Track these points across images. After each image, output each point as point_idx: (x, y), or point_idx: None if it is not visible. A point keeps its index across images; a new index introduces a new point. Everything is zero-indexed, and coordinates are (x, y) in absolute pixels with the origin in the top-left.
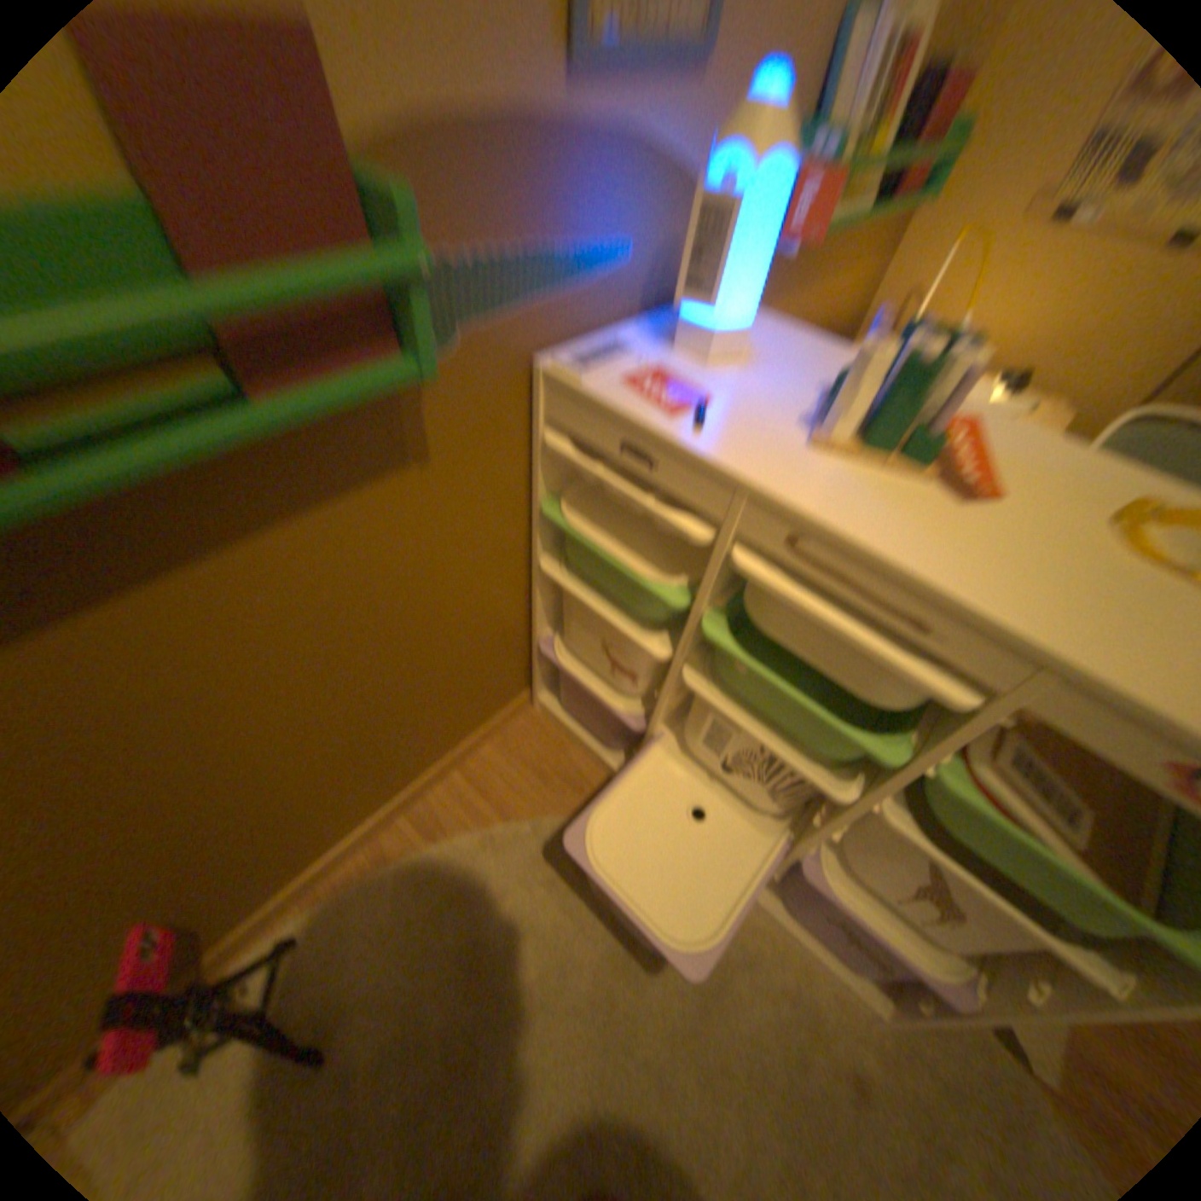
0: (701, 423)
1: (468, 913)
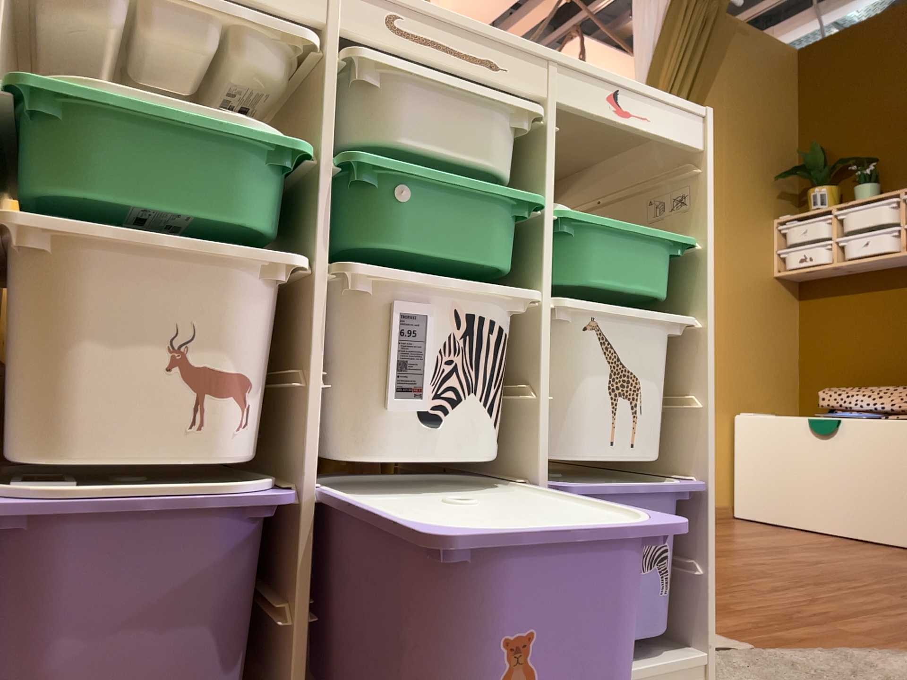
0: None
1: None
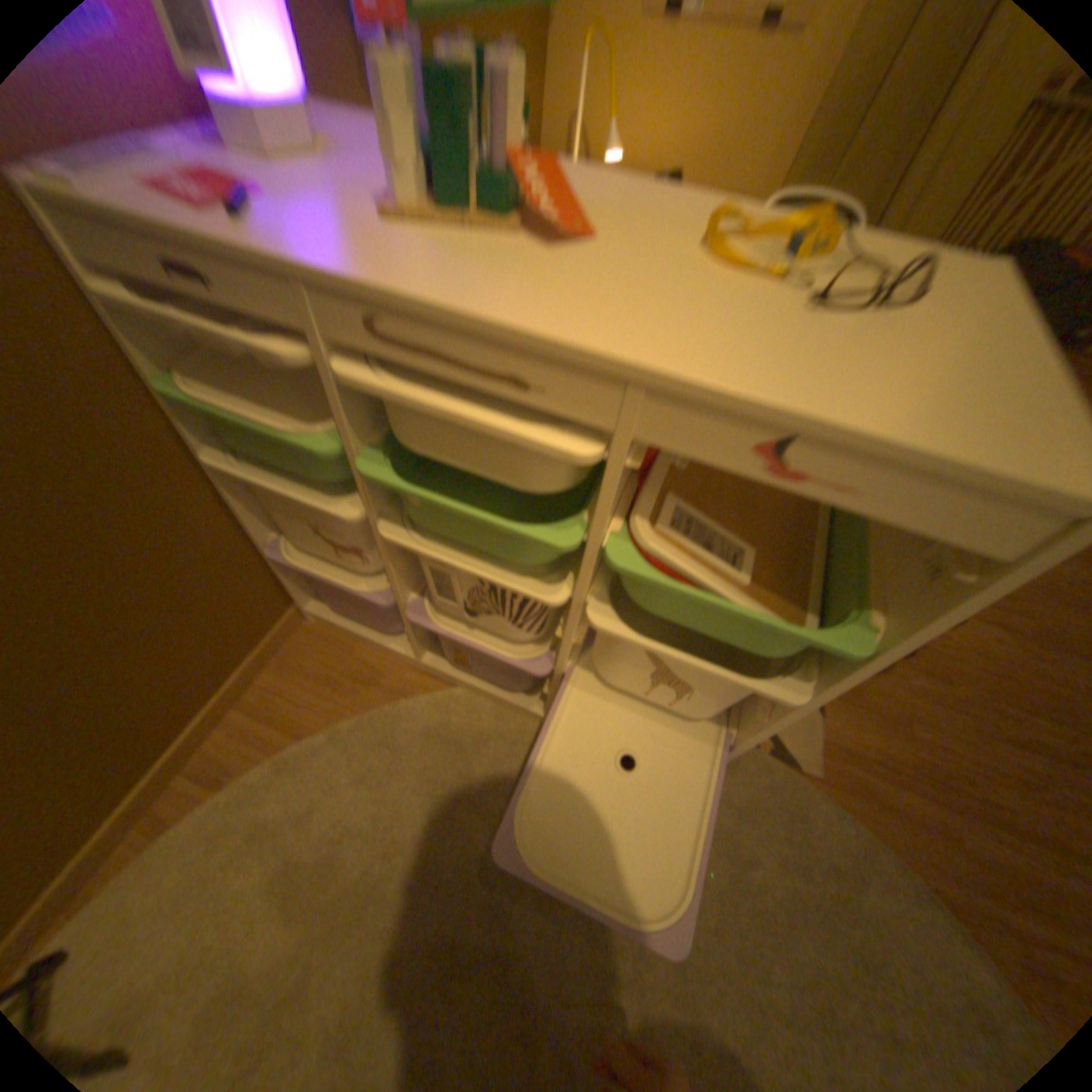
0: (232, 209)
1: (271, 843)
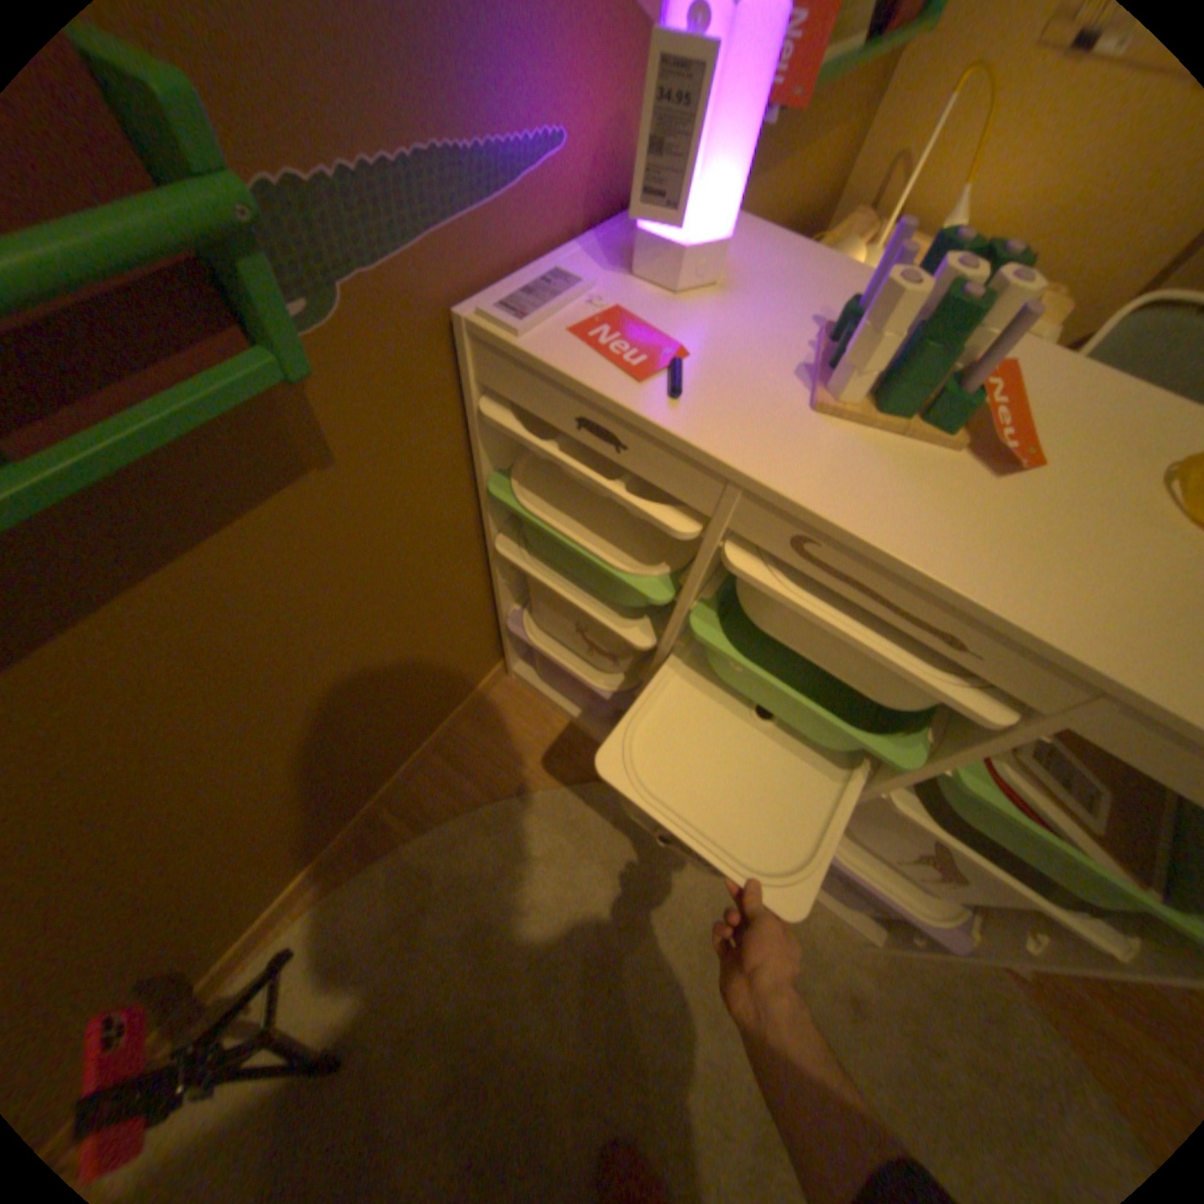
0: (677, 395)
1: (467, 901)
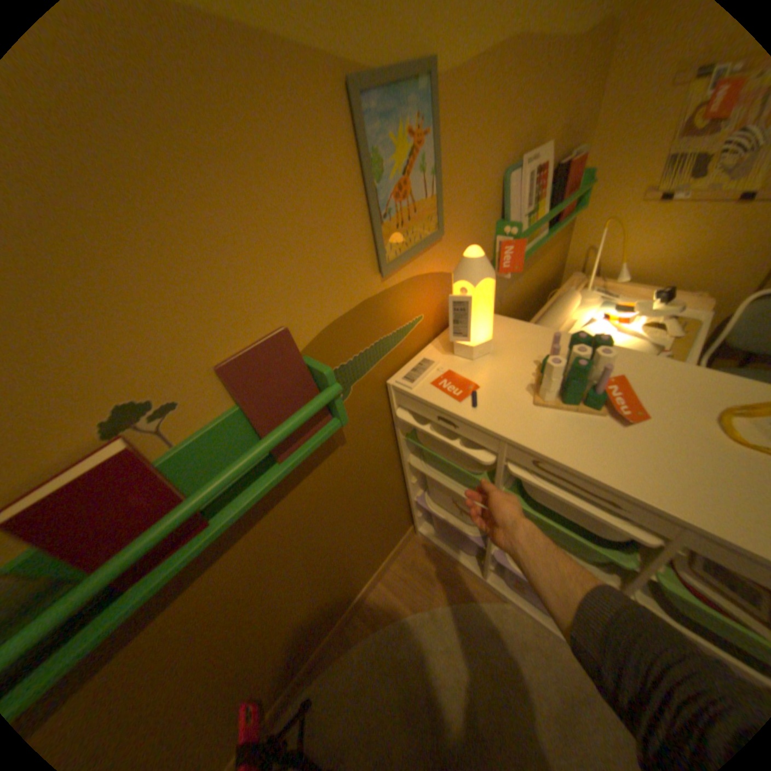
0: (475, 406)
1: (403, 678)
